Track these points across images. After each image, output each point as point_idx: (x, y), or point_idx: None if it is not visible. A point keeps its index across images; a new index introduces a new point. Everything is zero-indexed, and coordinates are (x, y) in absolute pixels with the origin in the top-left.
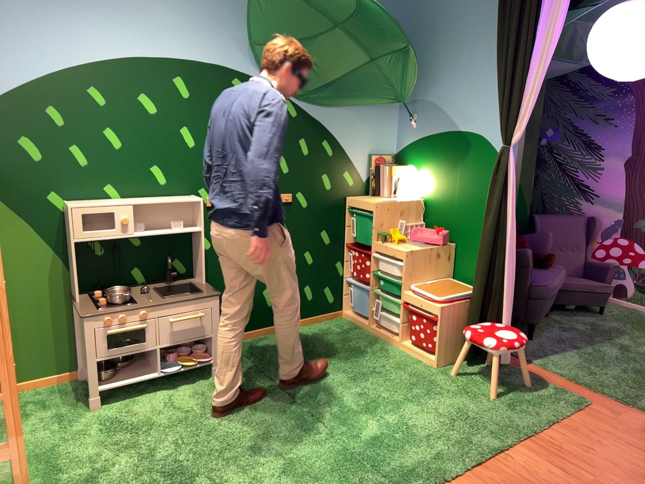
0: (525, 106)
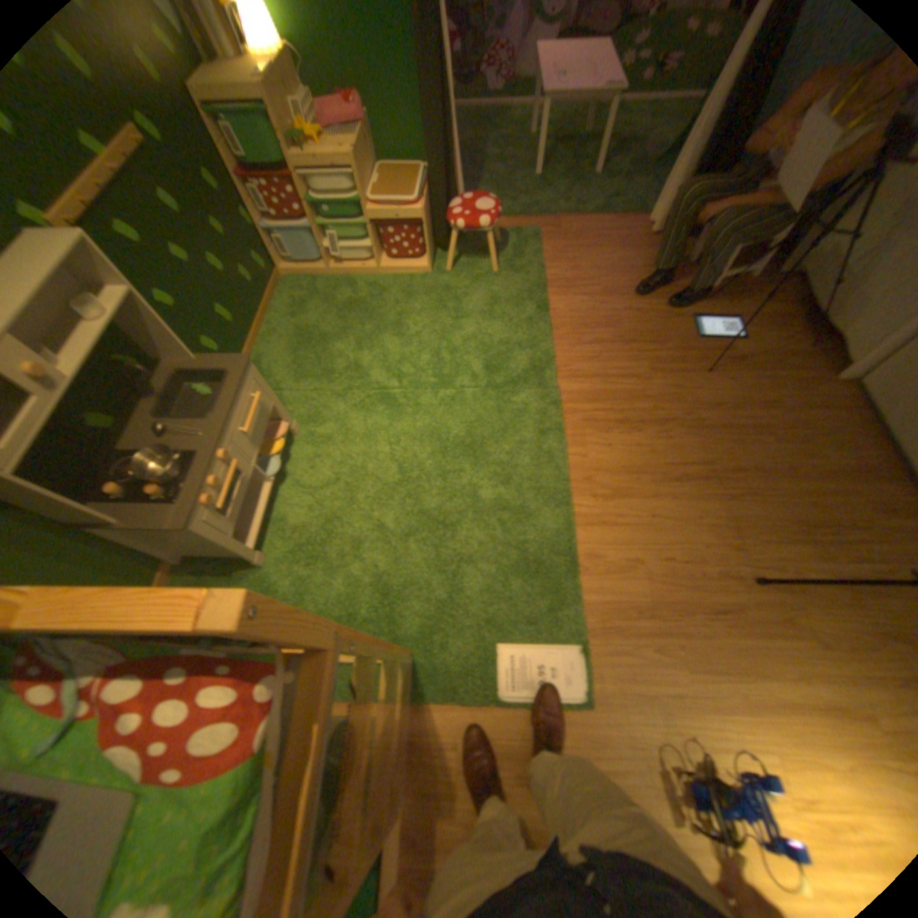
0: None
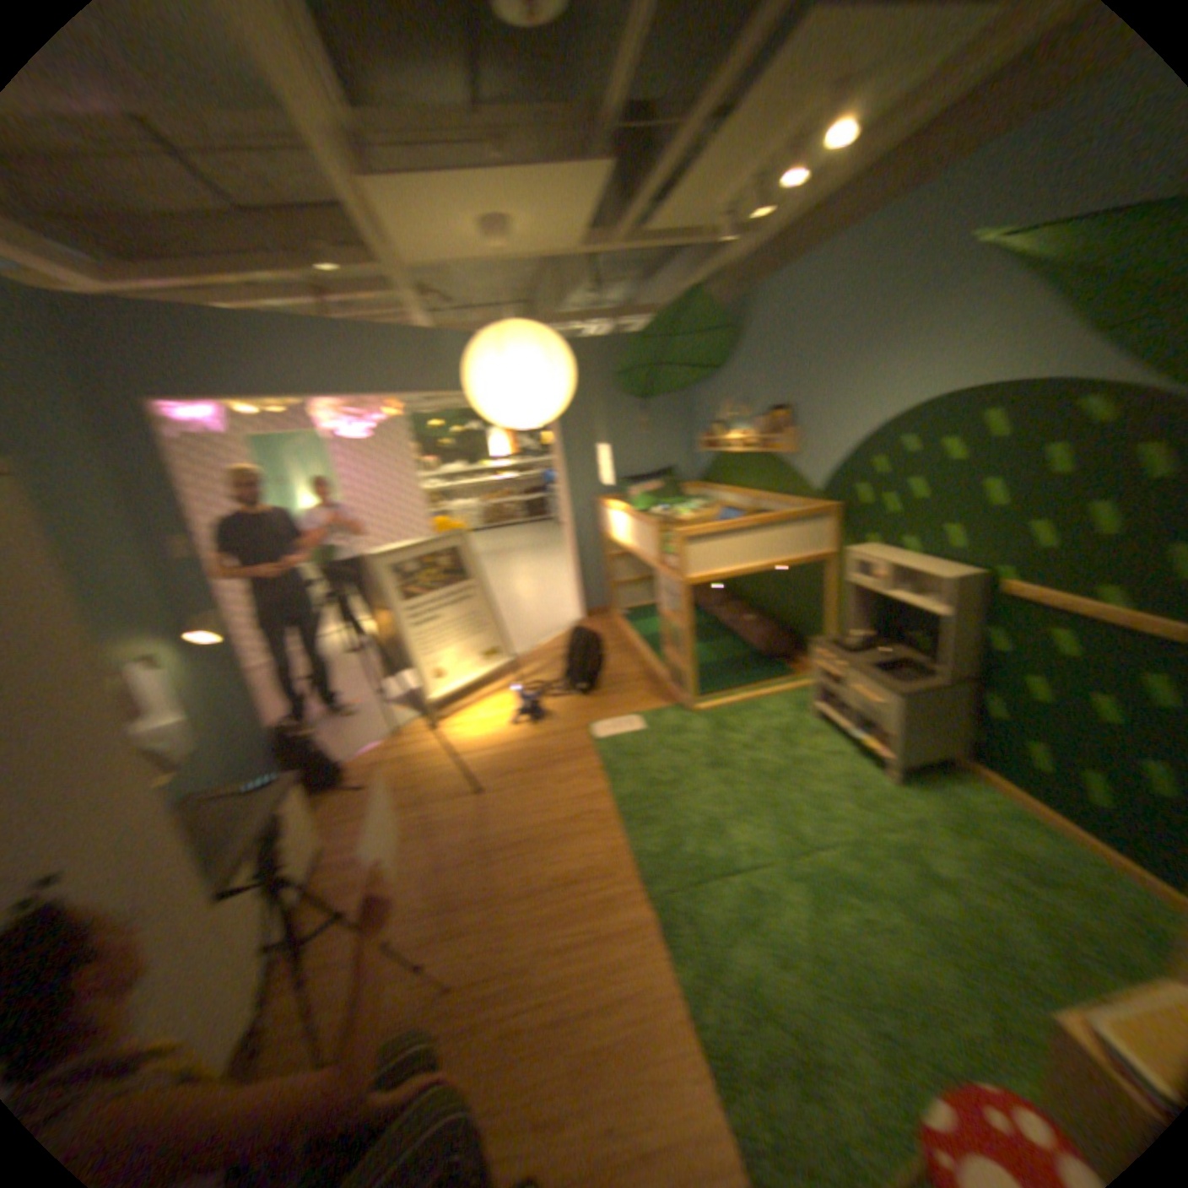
0: None
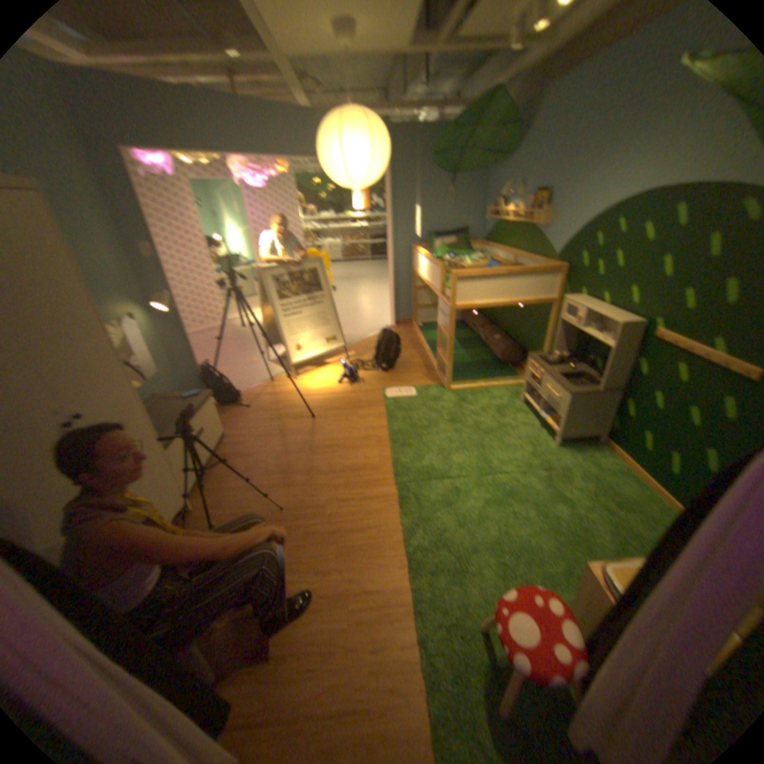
0: None
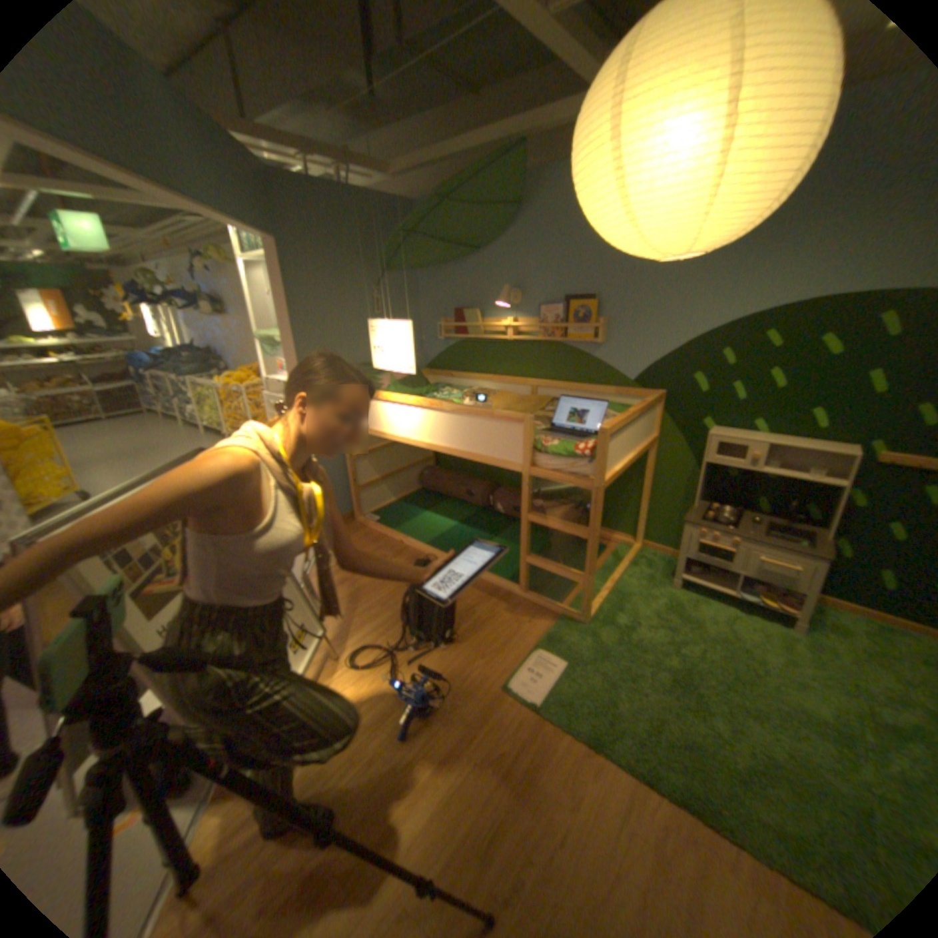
0: None
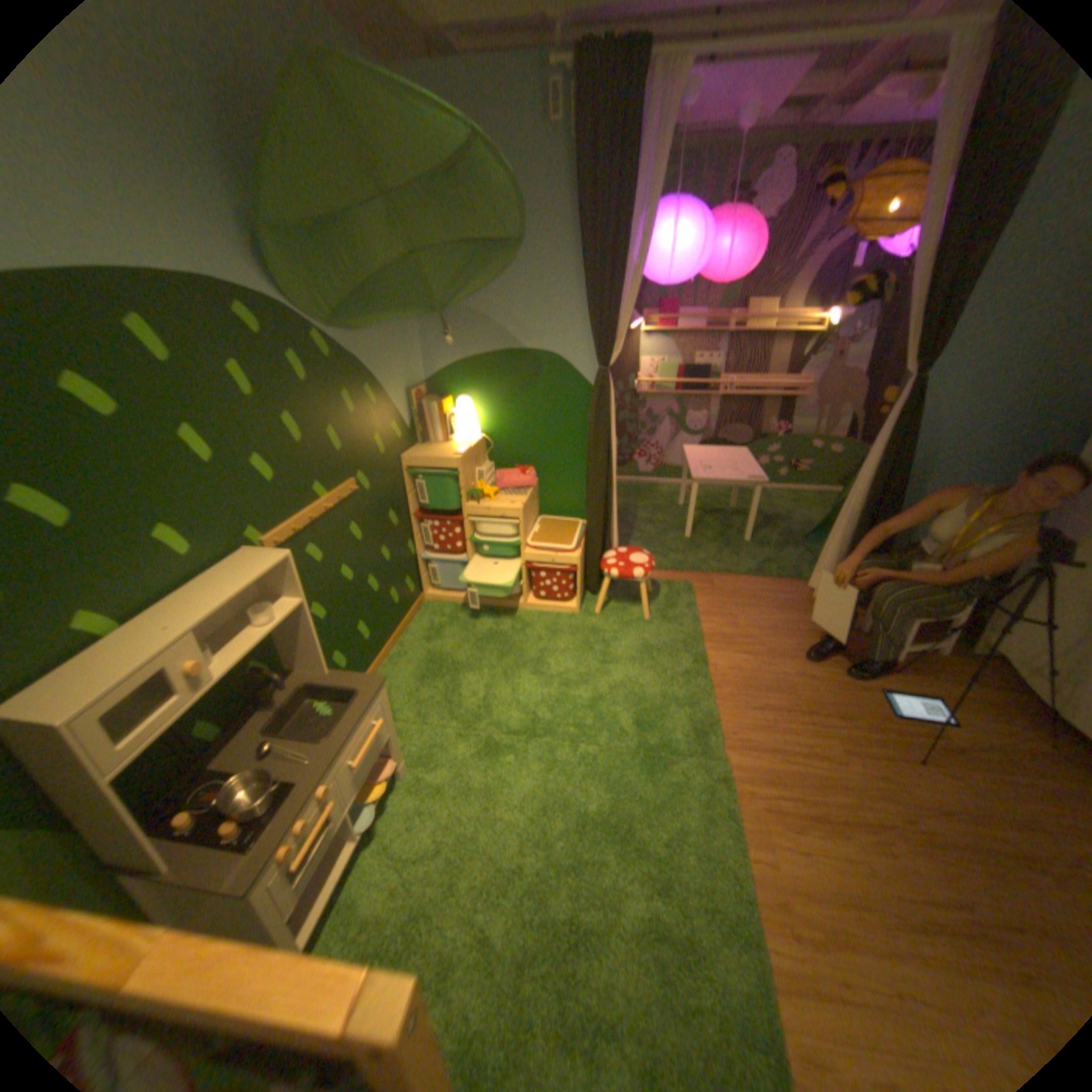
0: (618, 322)
